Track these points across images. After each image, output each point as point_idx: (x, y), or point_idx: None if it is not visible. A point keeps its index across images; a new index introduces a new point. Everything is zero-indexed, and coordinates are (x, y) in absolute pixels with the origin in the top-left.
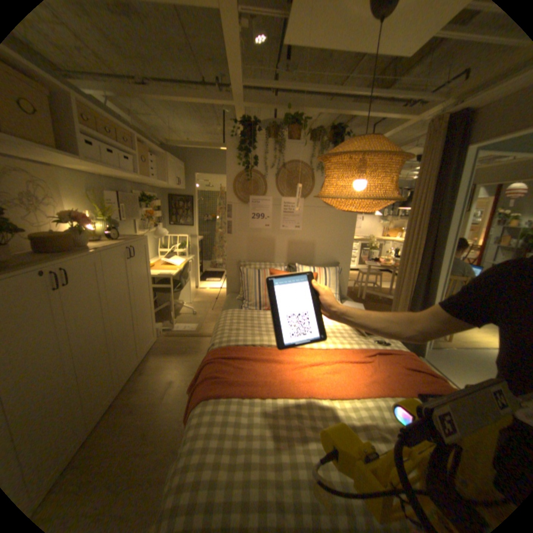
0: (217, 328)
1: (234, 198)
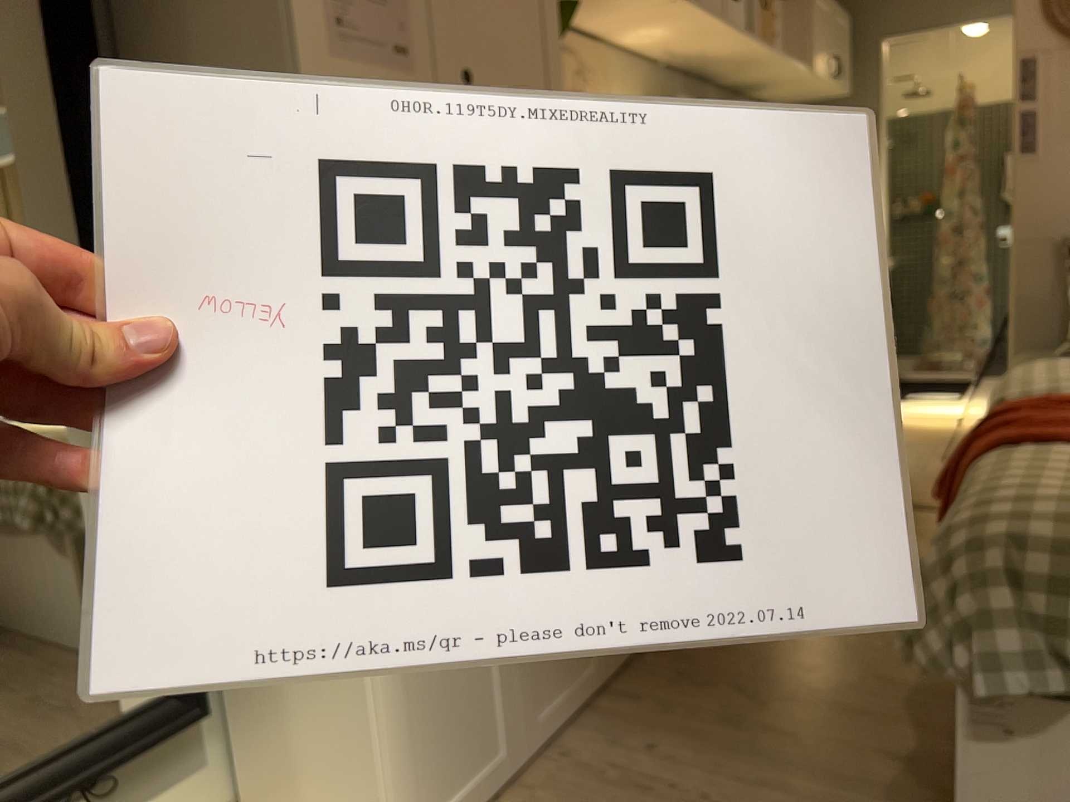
0: (998, 394)
1: (1041, 37)
